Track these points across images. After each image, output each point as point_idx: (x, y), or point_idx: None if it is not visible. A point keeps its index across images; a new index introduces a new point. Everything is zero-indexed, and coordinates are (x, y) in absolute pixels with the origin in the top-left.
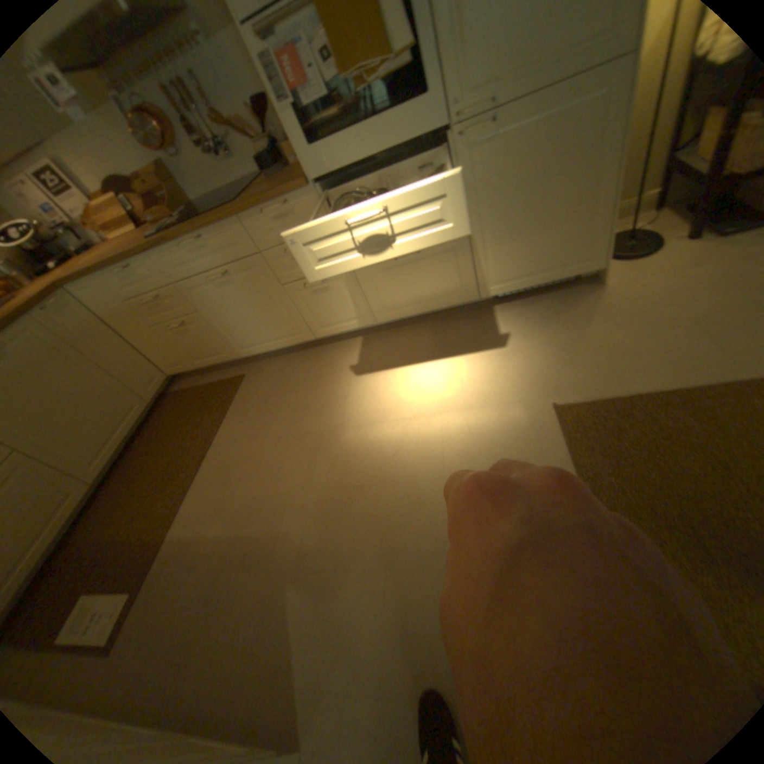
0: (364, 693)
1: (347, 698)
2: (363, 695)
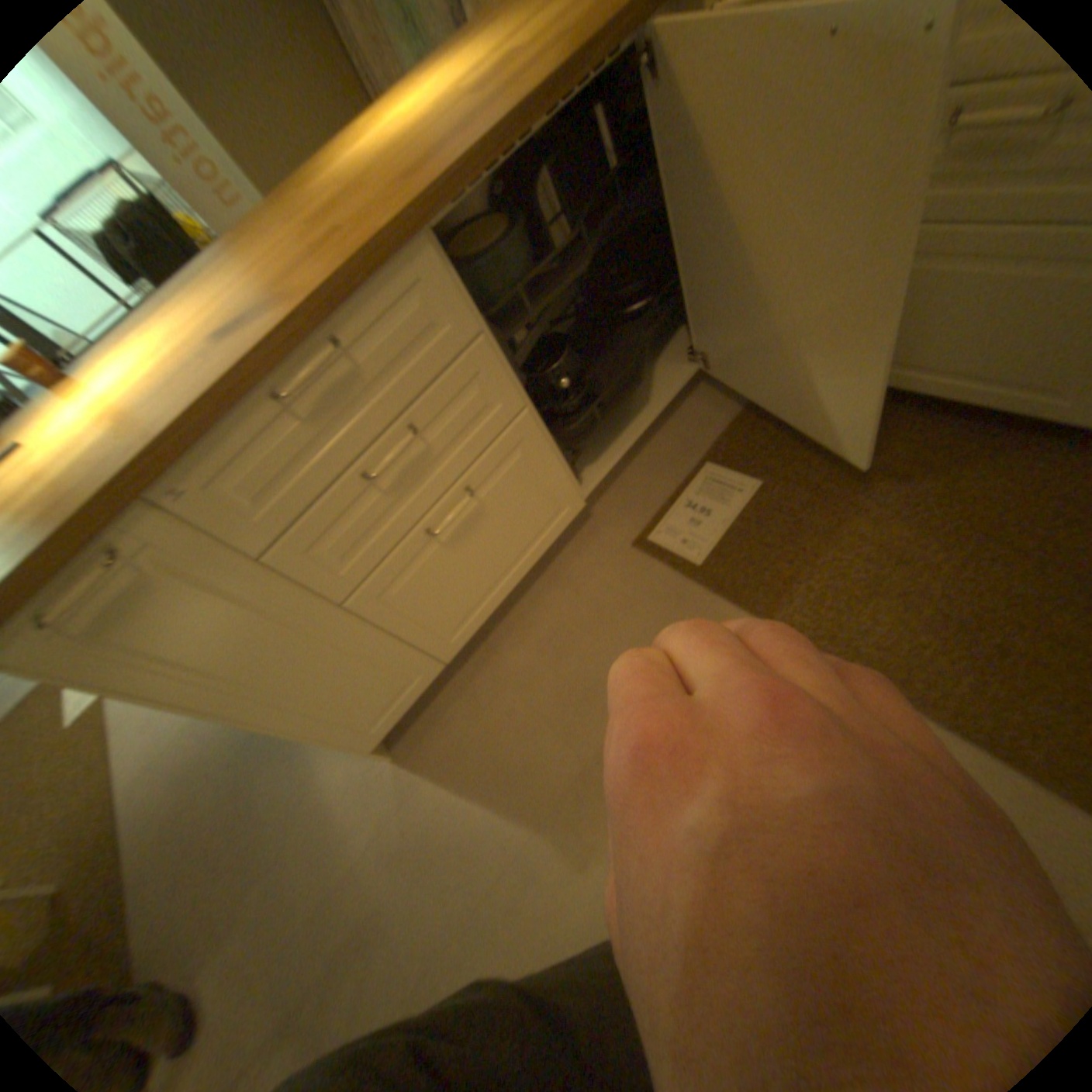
0: (364, 855)
1: (375, 834)
2: (363, 853)
